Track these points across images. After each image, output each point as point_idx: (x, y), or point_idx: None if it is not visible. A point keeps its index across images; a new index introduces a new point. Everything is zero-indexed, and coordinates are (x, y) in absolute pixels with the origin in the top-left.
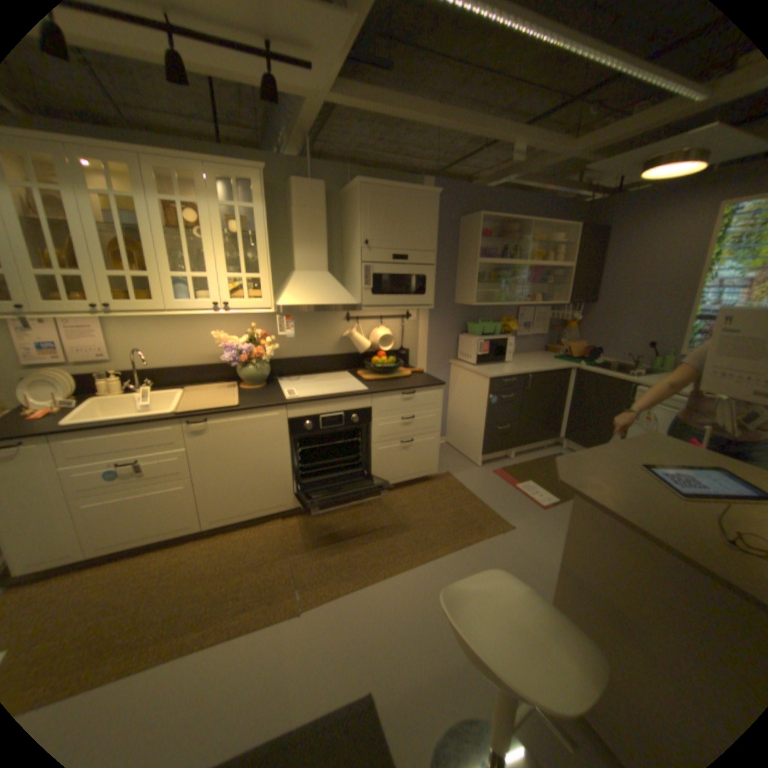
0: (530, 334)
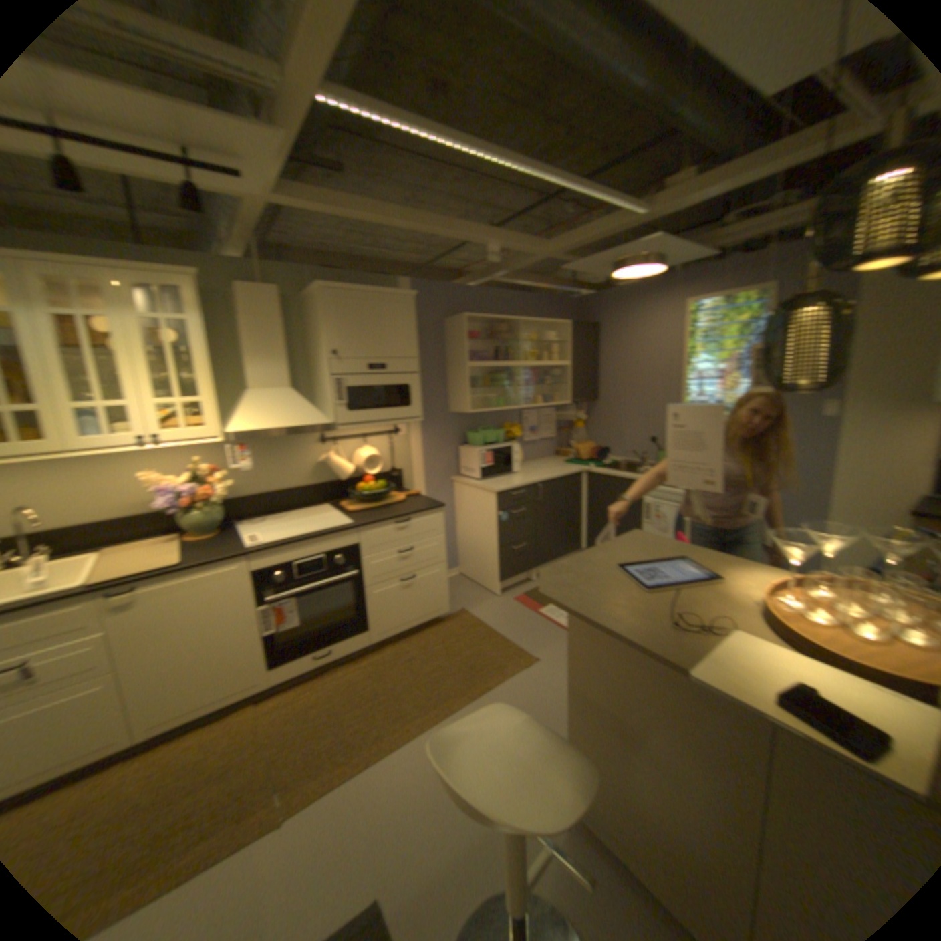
0: (535, 439)
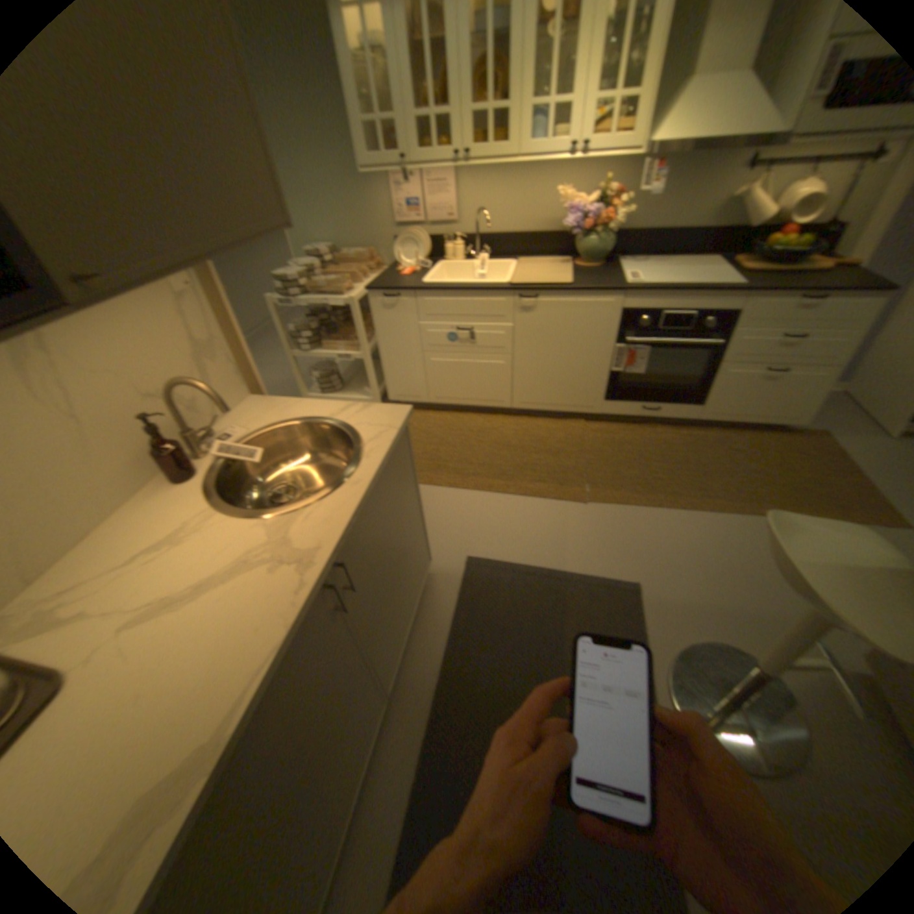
0: None
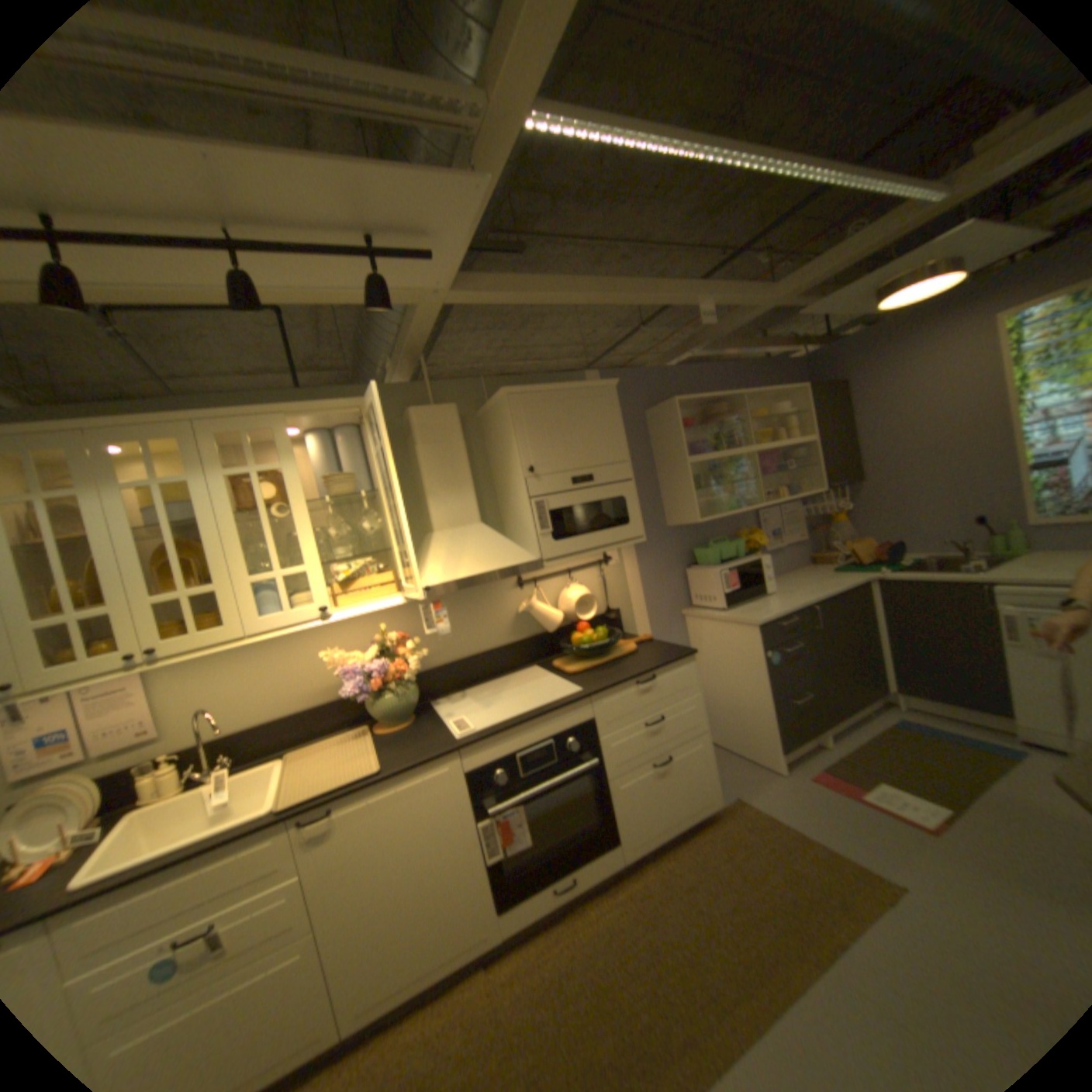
0: (784, 546)
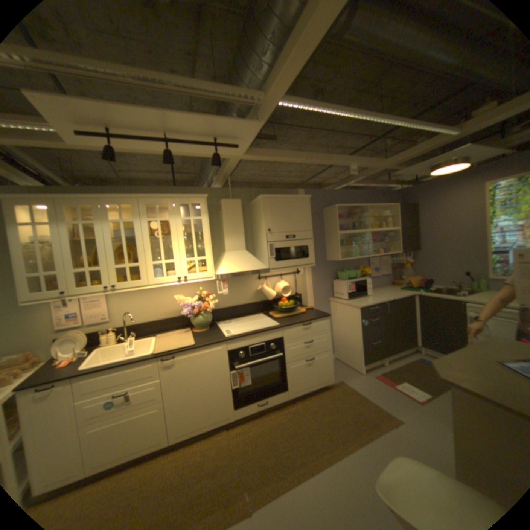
0: (379, 275)
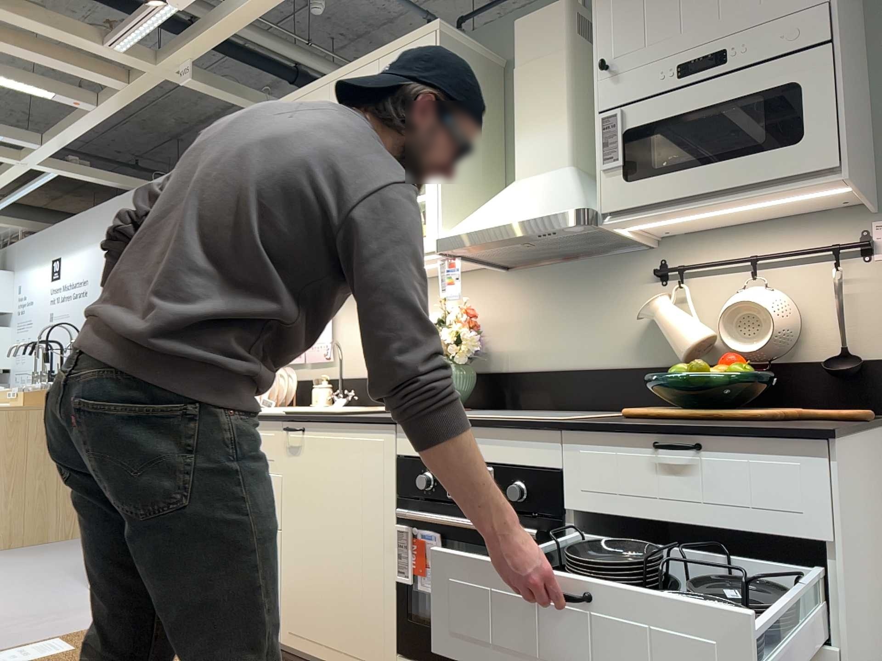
0: None
